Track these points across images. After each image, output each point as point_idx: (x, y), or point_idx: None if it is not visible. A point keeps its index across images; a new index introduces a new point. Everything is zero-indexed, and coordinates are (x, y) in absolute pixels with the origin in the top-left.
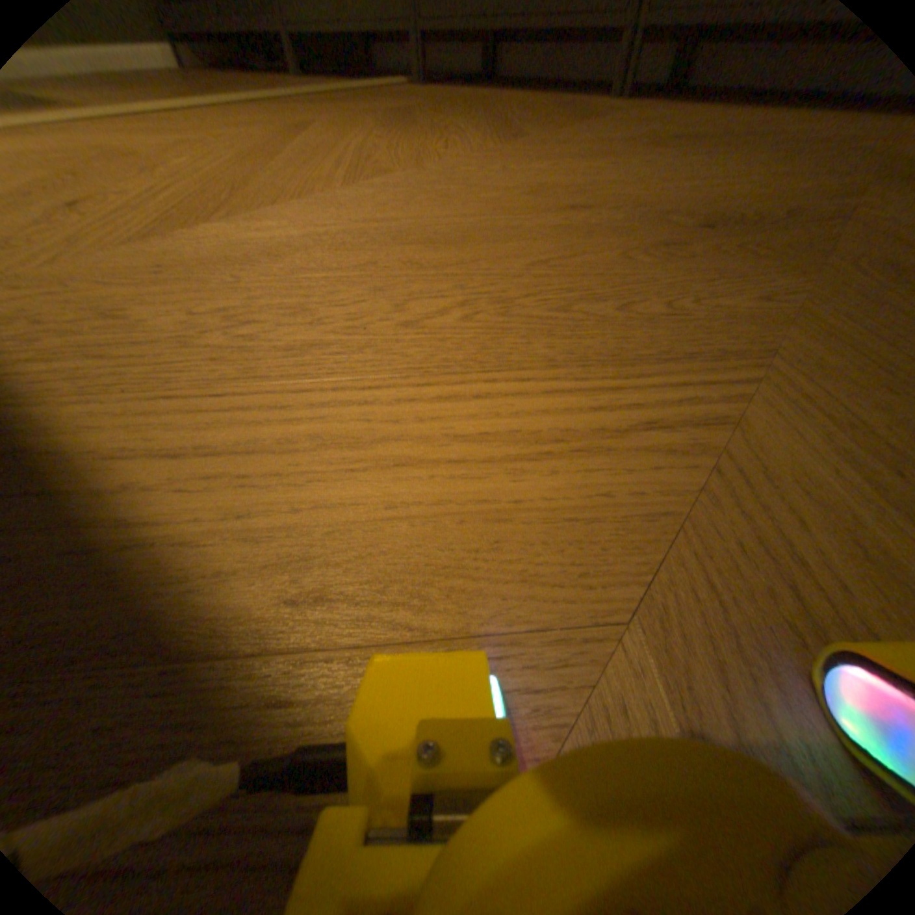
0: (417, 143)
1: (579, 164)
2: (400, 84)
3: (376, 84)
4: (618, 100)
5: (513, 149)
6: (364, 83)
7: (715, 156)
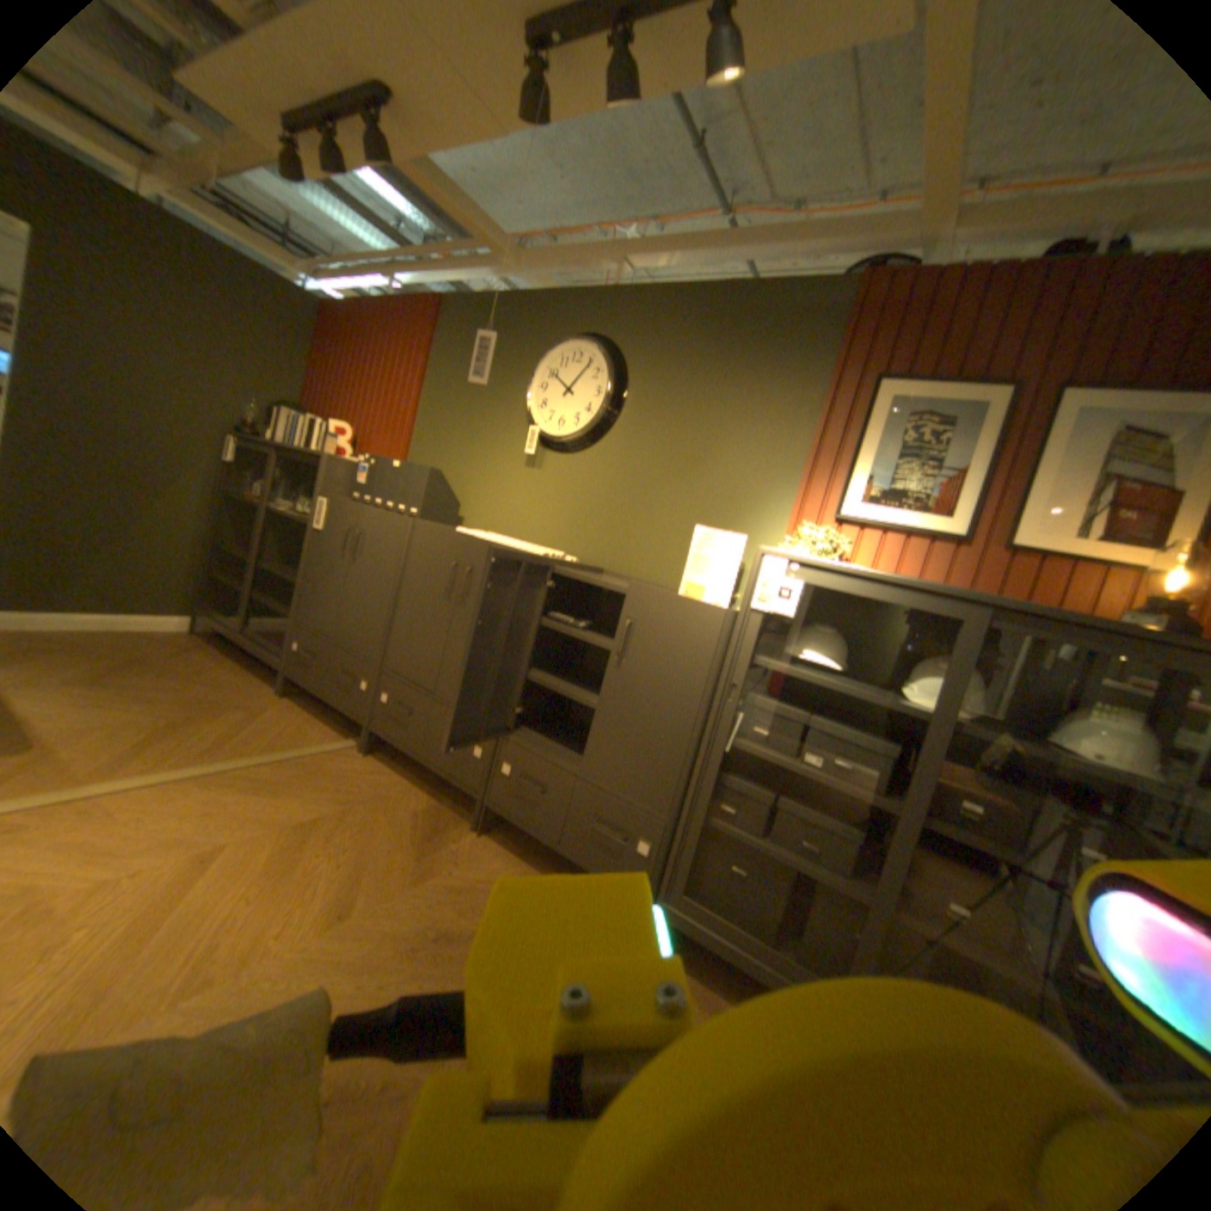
0: (264, 918)
1: (335, 982)
2: (346, 749)
3: (324, 749)
4: (468, 836)
5: (318, 942)
6: (313, 750)
7: (424, 979)
